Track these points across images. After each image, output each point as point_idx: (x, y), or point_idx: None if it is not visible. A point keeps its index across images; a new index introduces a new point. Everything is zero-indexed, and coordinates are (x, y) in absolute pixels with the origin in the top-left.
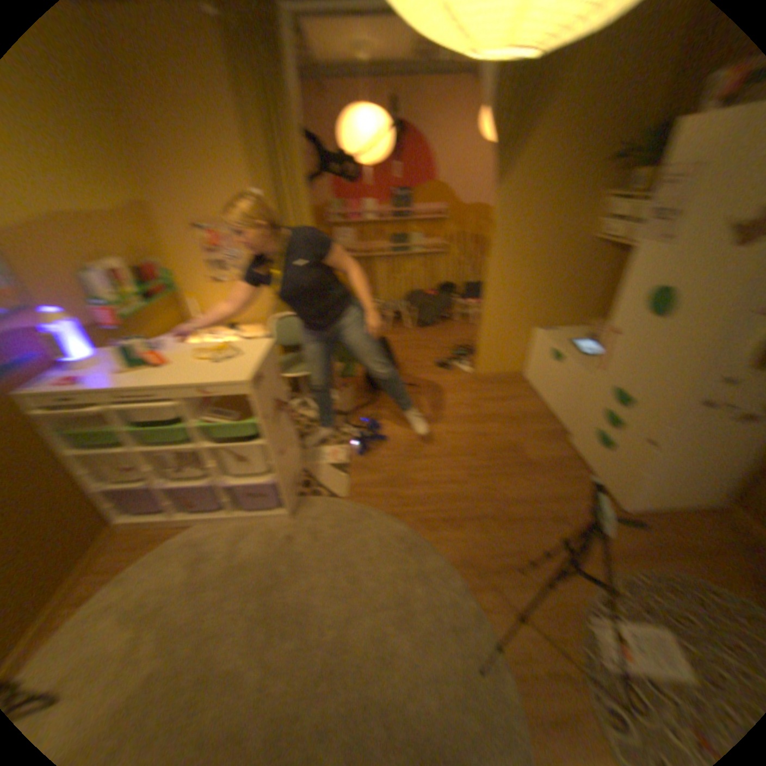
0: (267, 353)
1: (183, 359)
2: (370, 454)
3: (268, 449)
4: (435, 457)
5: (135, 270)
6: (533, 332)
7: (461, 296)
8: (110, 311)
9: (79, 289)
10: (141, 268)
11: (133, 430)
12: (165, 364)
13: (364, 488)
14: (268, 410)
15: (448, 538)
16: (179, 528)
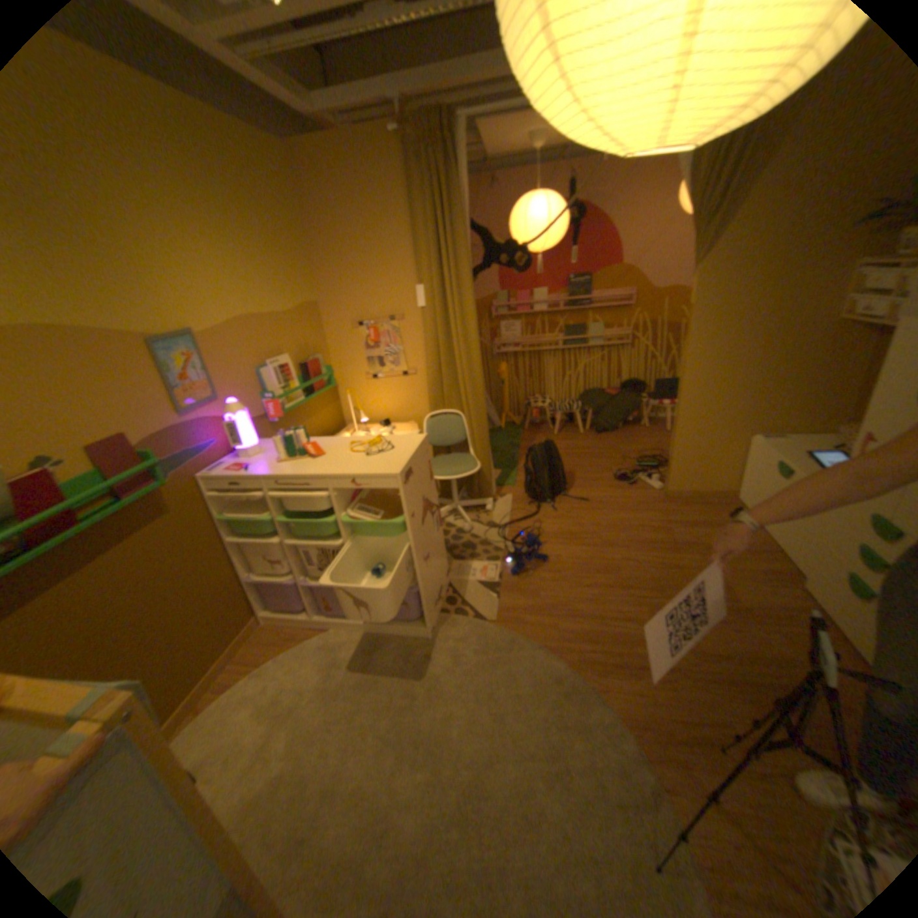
0: (424, 450)
1: (343, 452)
2: (530, 576)
3: (417, 554)
4: (611, 588)
5: (308, 367)
6: (753, 441)
7: (655, 397)
8: (283, 405)
9: (261, 384)
10: (313, 365)
11: (292, 519)
12: (327, 455)
13: (520, 614)
14: (420, 510)
15: (623, 690)
16: (321, 629)
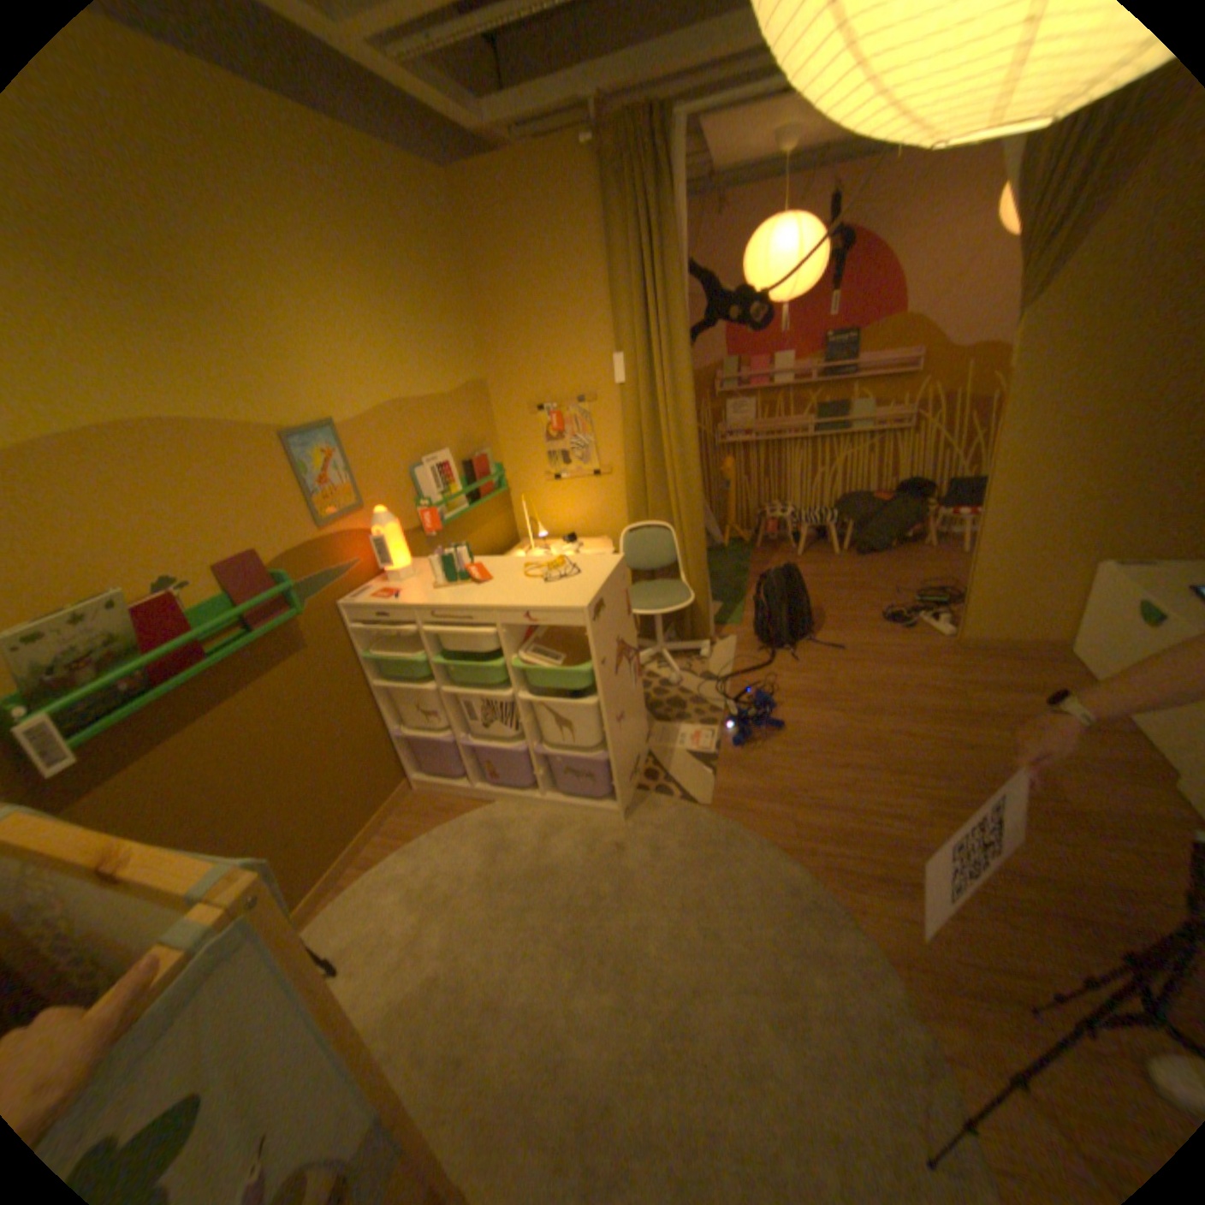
0: (618, 576)
1: (514, 576)
2: (758, 747)
3: (607, 712)
4: (873, 771)
5: (472, 465)
6: (1101, 569)
7: (948, 503)
8: (441, 515)
9: (415, 488)
10: (478, 463)
11: (451, 661)
12: (495, 581)
13: (743, 798)
14: (612, 655)
15: (886, 912)
16: (485, 801)
